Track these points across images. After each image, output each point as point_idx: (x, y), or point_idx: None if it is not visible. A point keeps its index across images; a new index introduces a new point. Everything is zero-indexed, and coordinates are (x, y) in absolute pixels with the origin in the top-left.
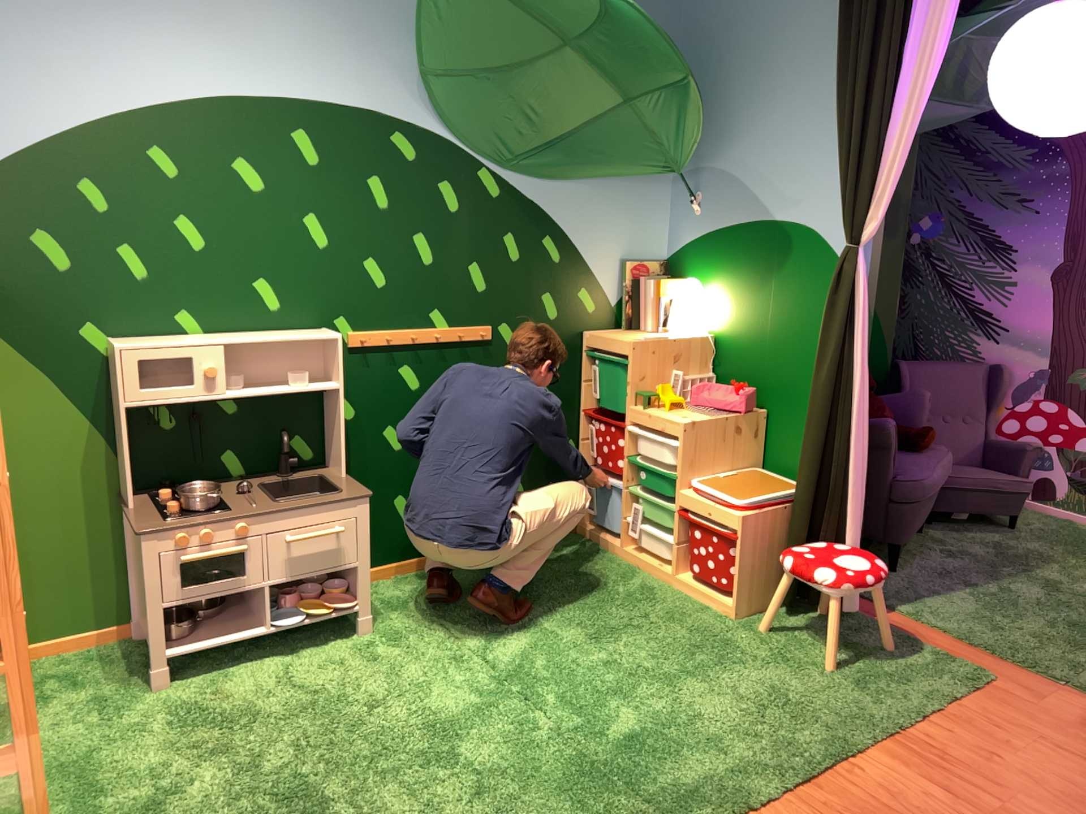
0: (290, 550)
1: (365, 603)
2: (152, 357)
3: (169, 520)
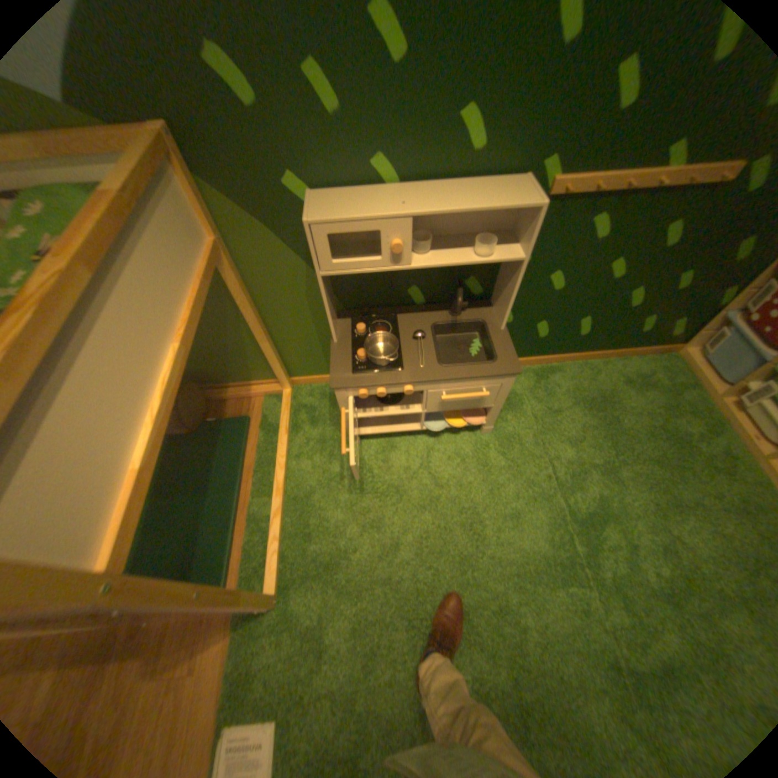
0: (443, 399)
1: (491, 420)
2: (339, 232)
3: (357, 370)
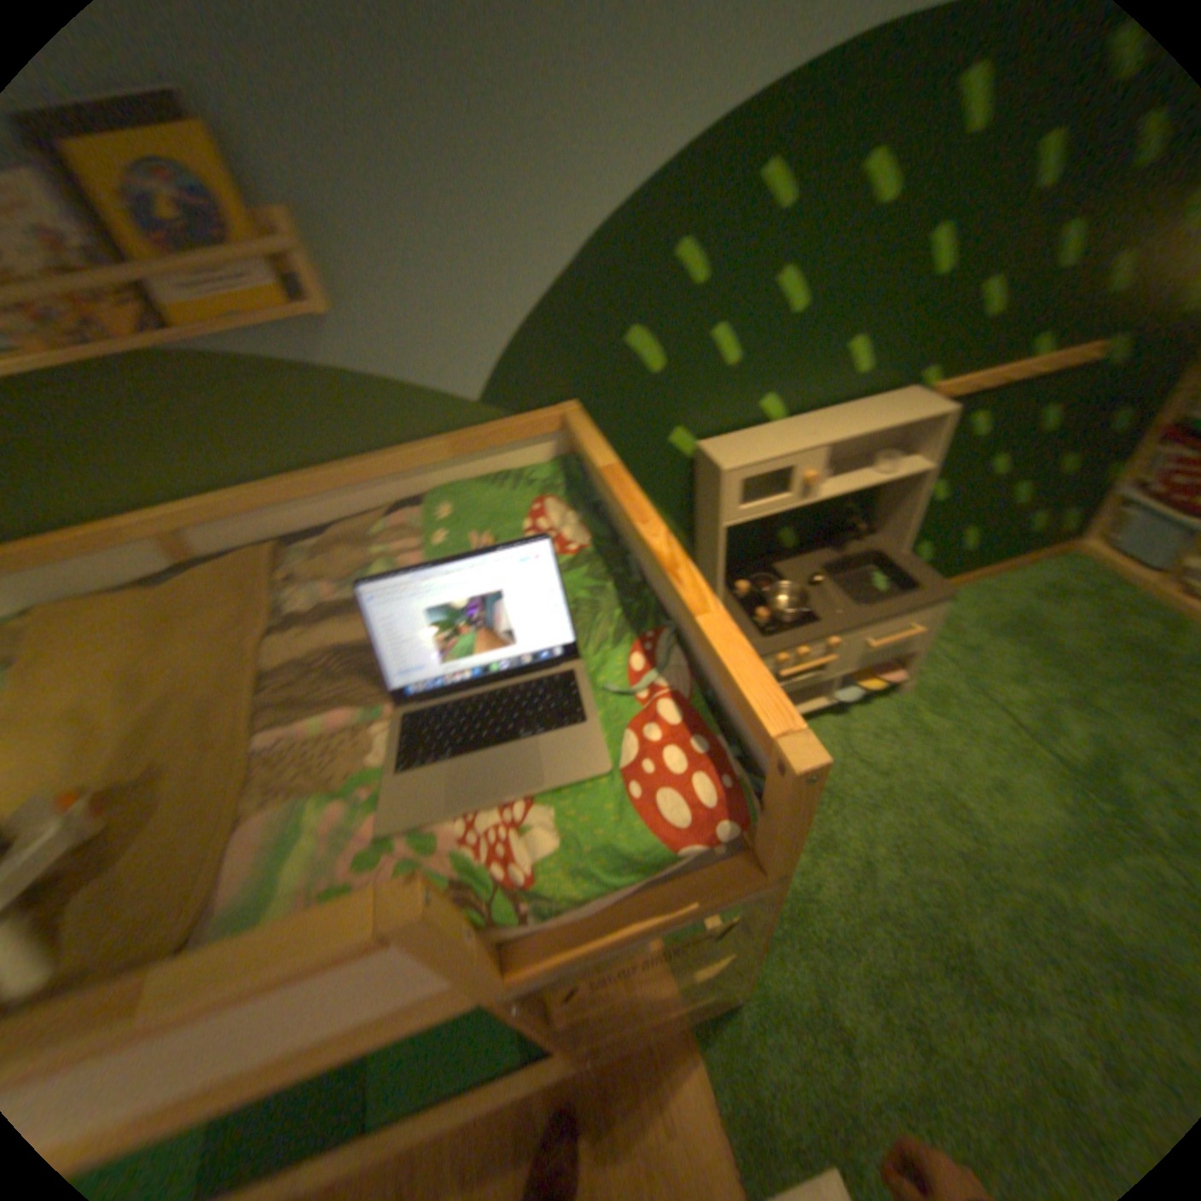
0: (867, 649)
1: (911, 672)
2: (756, 474)
3: (764, 632)
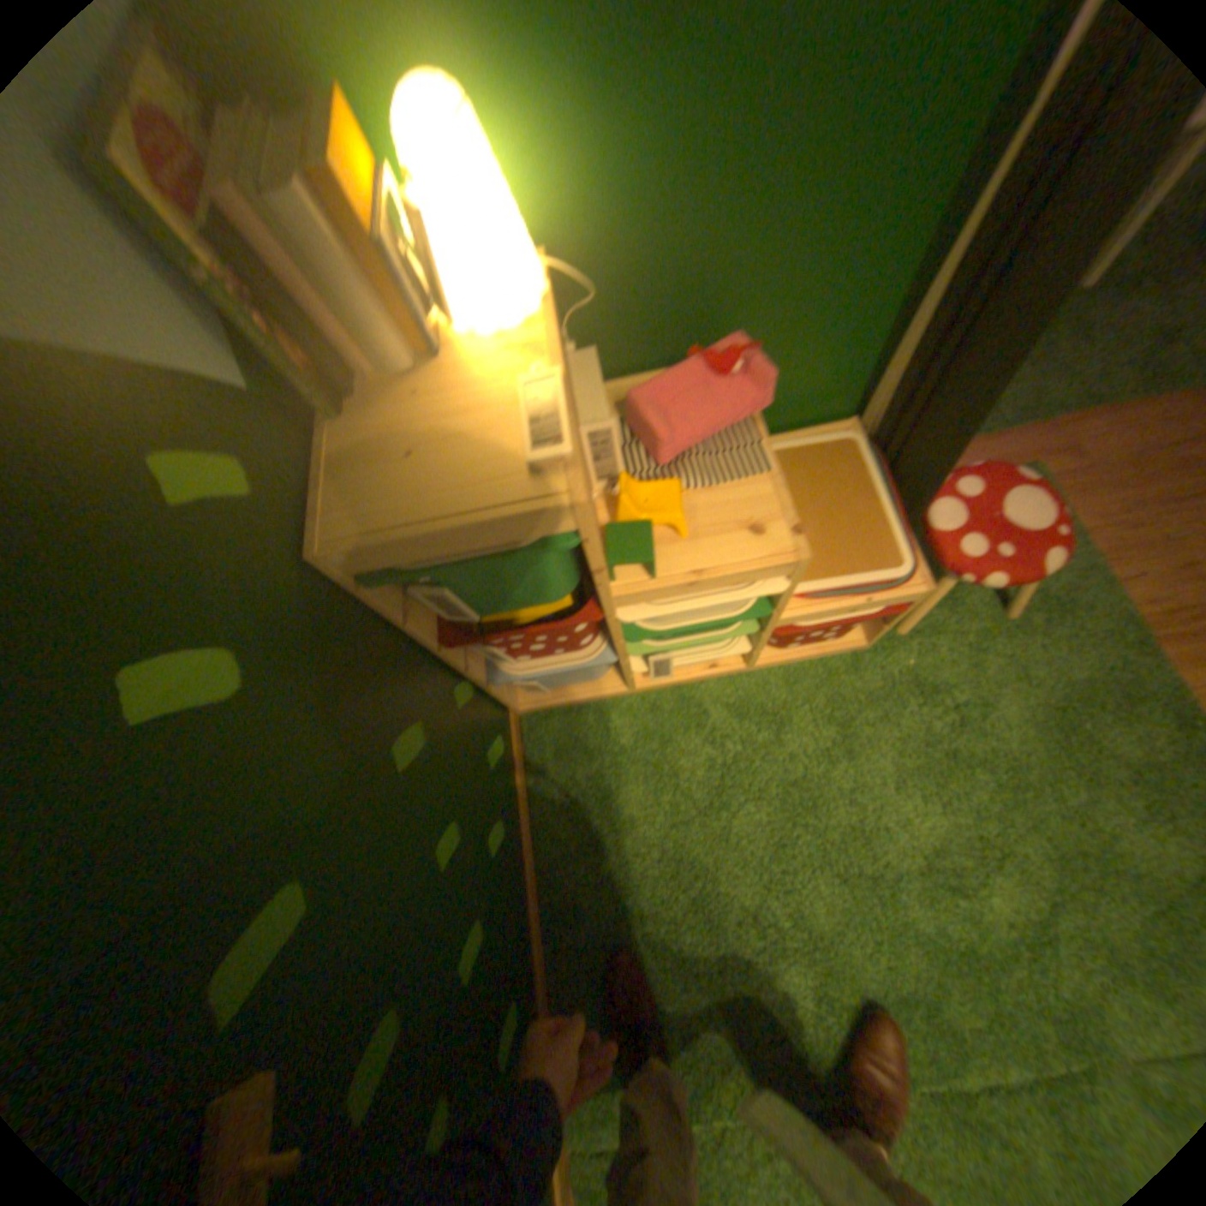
0: None
1: None
2: None
3: None
